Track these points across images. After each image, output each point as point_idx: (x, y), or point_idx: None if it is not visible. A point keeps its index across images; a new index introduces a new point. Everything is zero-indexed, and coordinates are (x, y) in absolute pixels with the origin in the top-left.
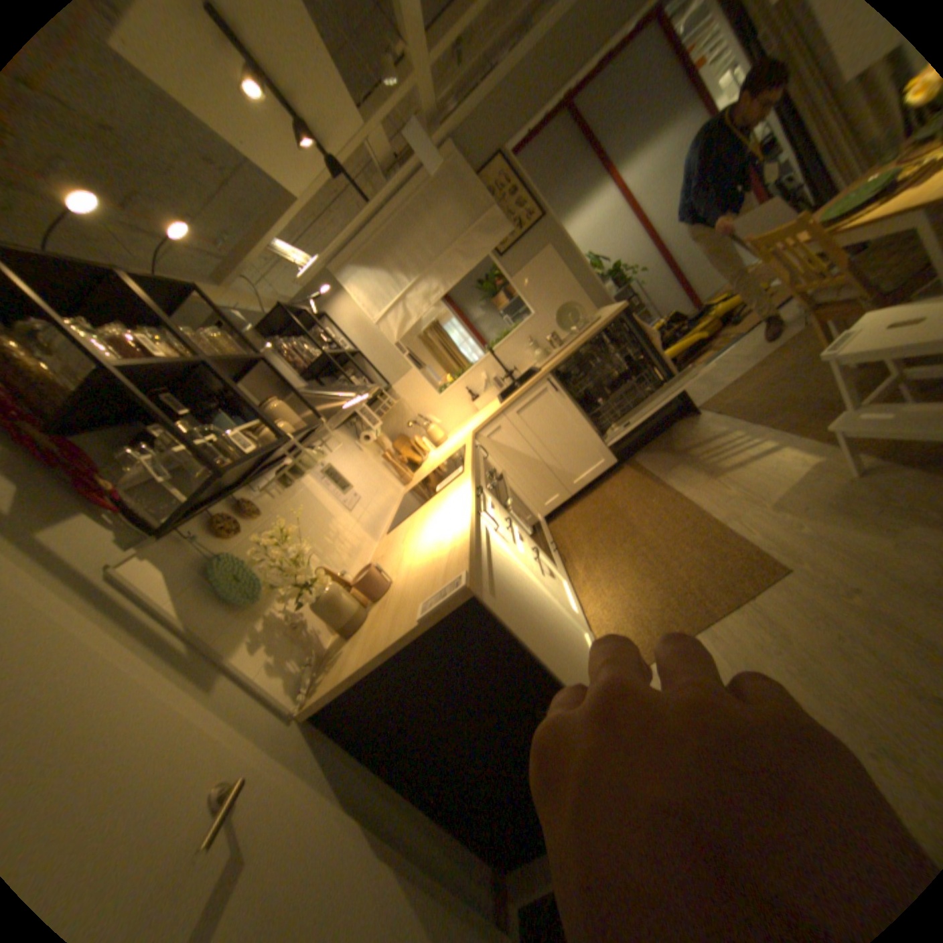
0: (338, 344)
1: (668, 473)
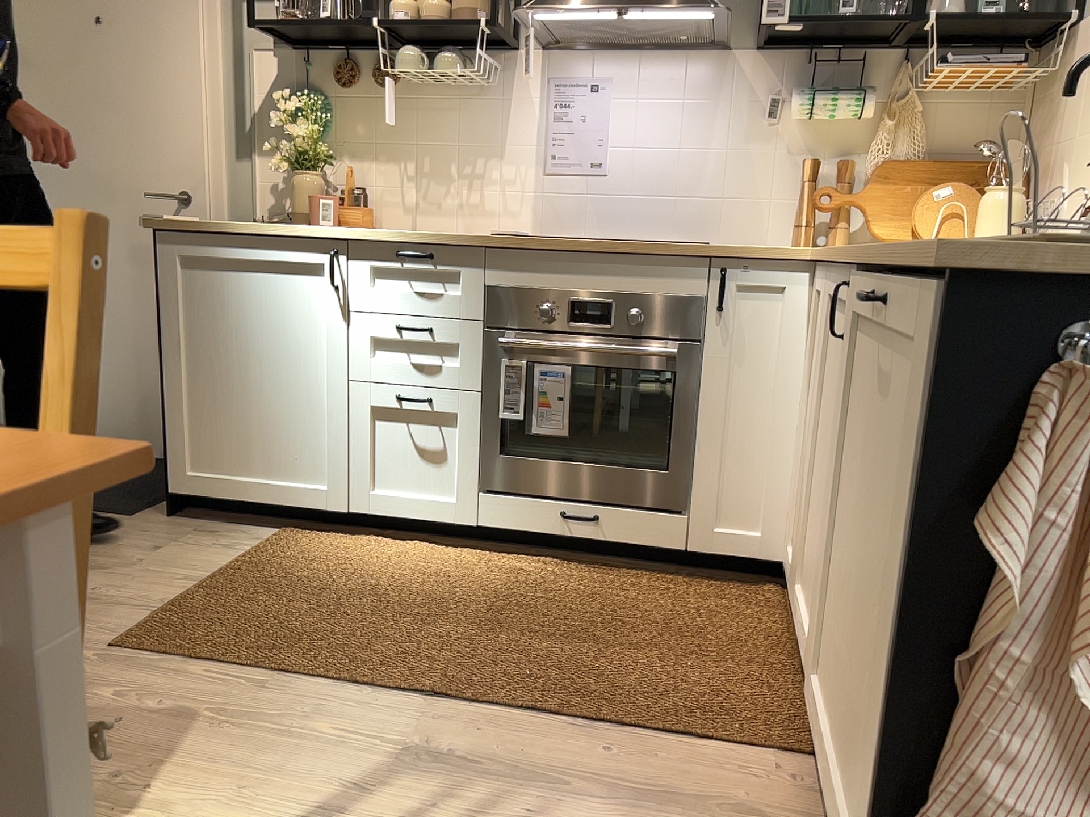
0: None
1: (592, 737)
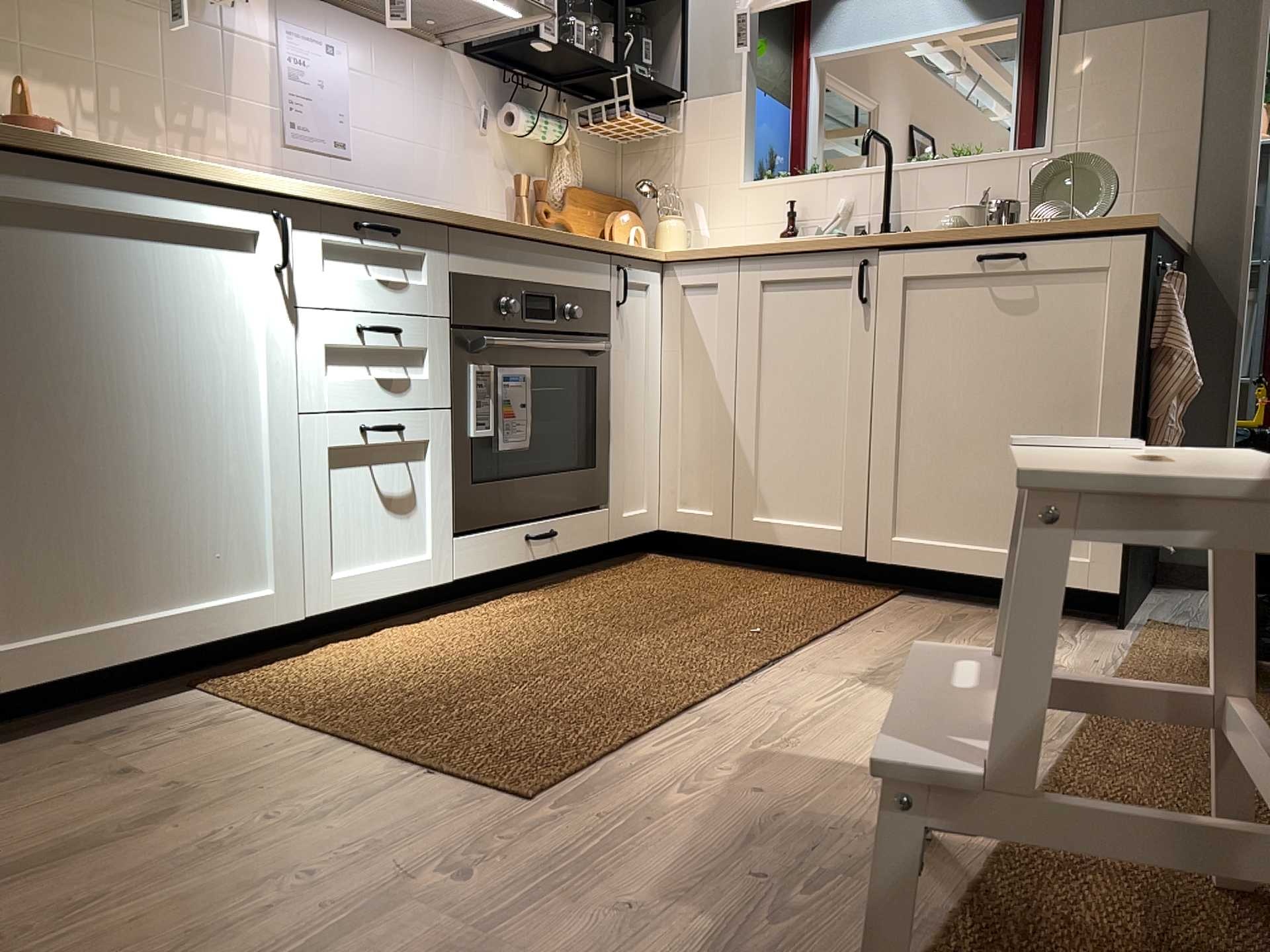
0: None
1: (857, 627)
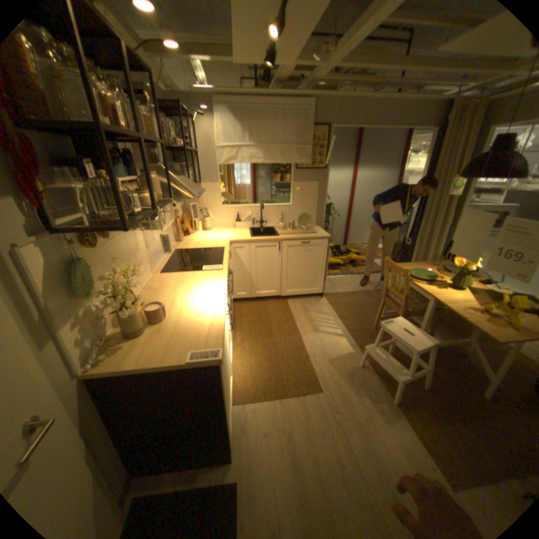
0: (189, 141)
1: (297, 316)
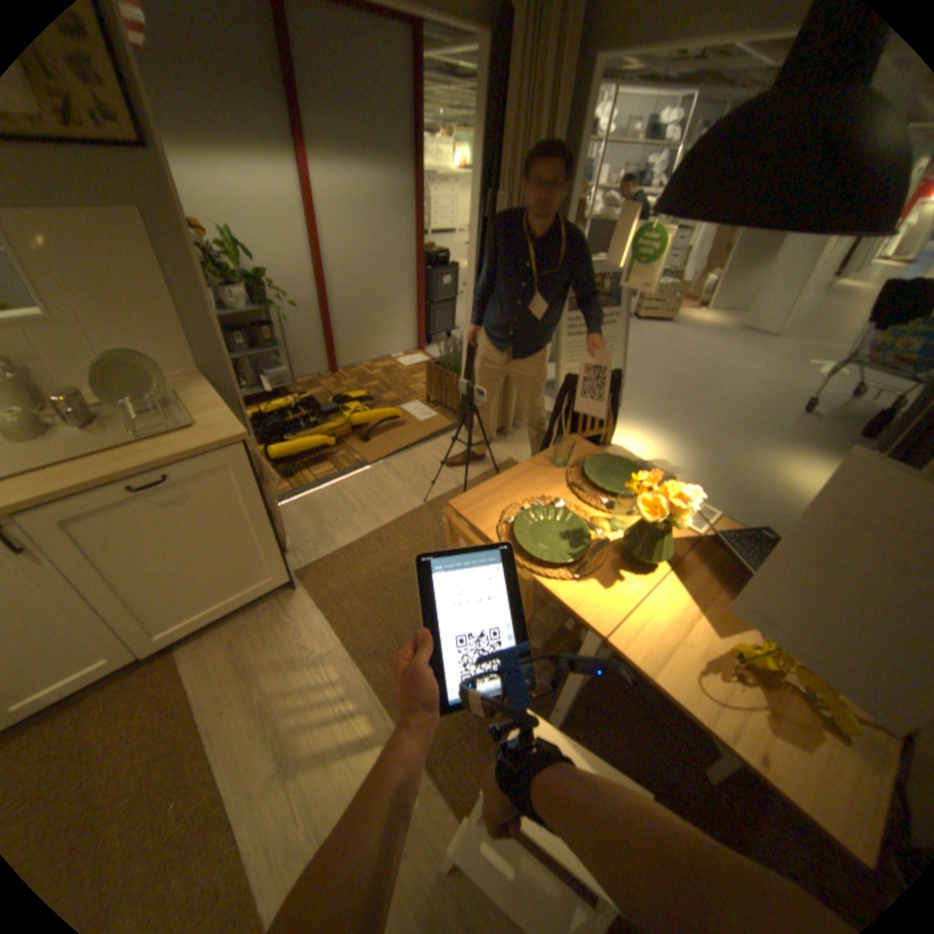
0: None
1: (212, 727)
